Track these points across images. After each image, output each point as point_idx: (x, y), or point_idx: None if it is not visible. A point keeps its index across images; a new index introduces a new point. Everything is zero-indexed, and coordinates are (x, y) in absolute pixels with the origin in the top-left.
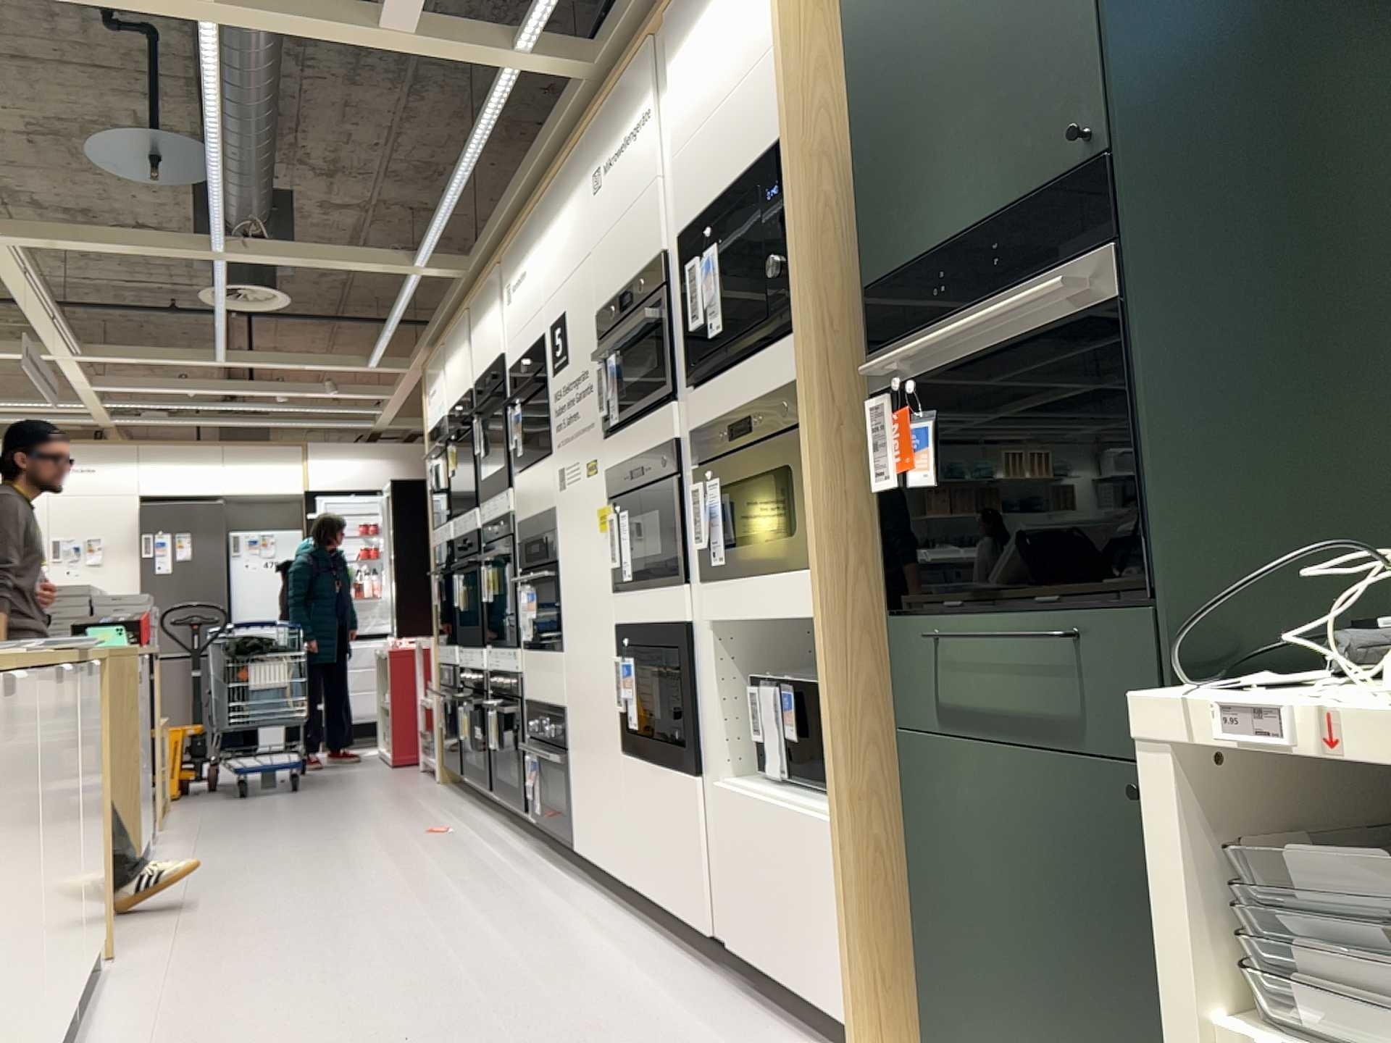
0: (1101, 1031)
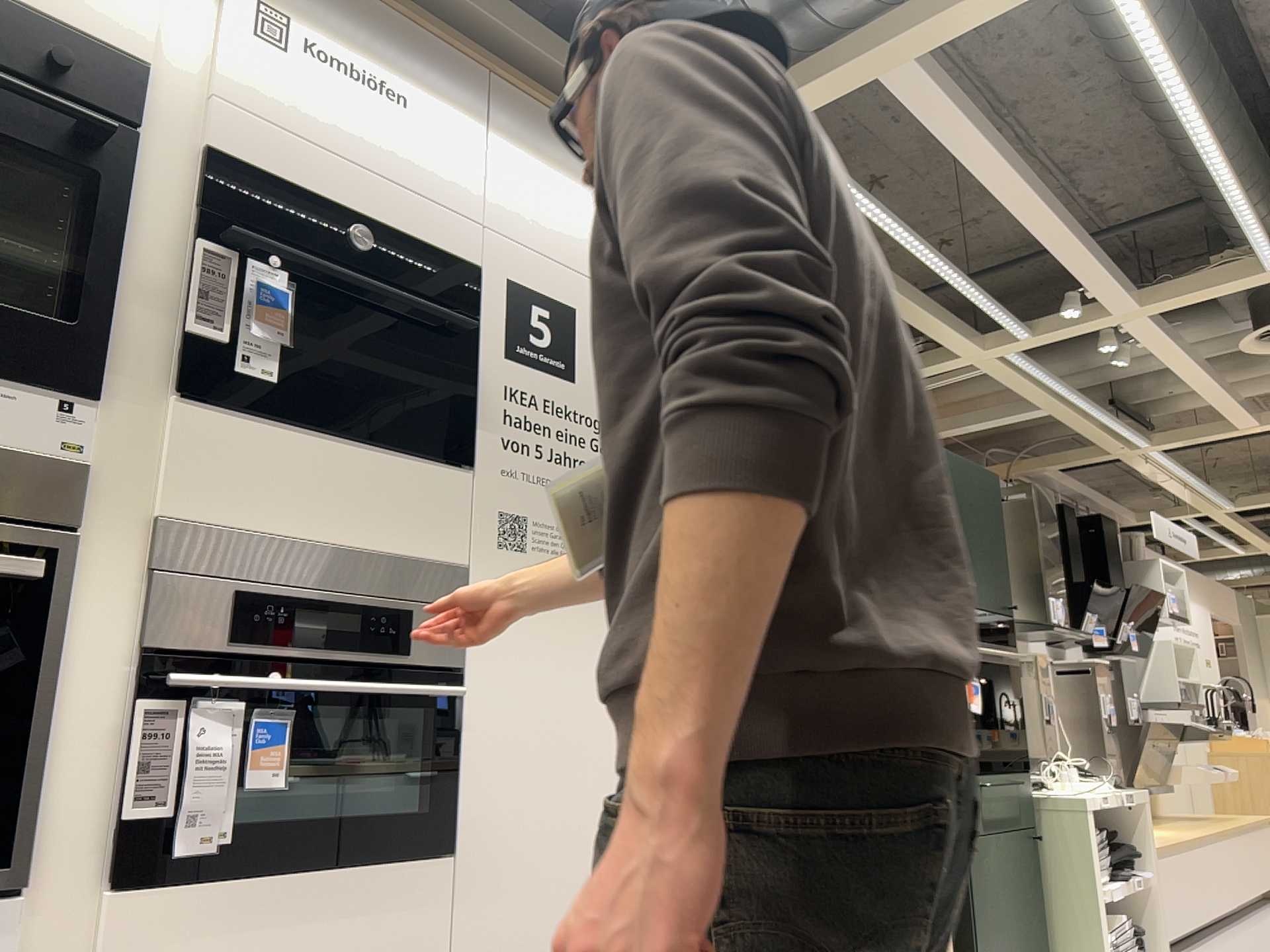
0: (1022, 942)
